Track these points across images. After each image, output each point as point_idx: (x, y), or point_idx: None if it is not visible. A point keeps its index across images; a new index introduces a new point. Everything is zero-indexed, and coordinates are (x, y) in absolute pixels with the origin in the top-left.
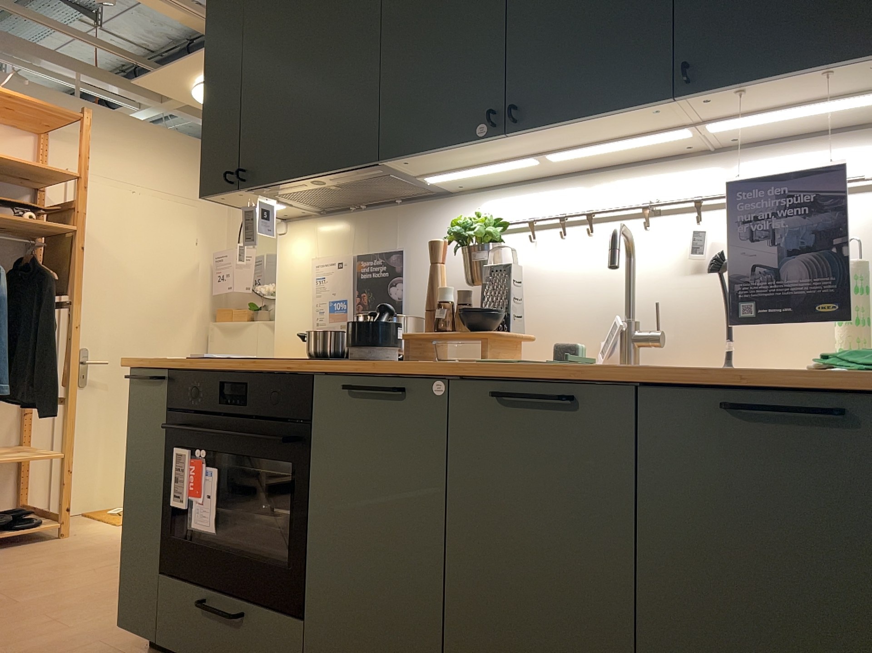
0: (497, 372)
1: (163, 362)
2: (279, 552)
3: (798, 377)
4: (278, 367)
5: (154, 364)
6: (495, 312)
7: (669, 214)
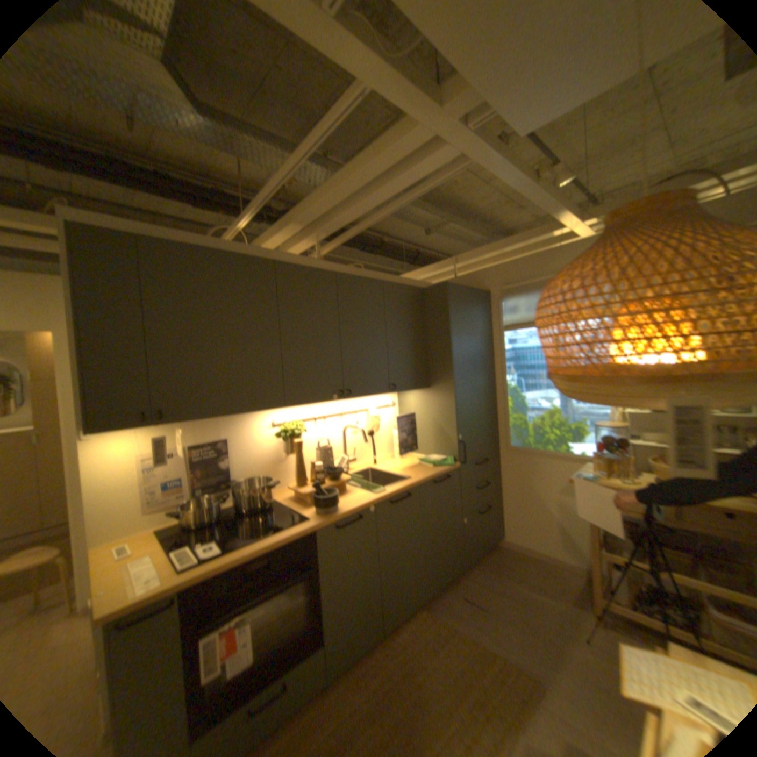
0: (391, 496)
1: (176, 591)
2: (283, 639)
3: (440, 472)
4: (289, 538)
5: (159, 599)
6: (338, 470)
7: (342, 414)
